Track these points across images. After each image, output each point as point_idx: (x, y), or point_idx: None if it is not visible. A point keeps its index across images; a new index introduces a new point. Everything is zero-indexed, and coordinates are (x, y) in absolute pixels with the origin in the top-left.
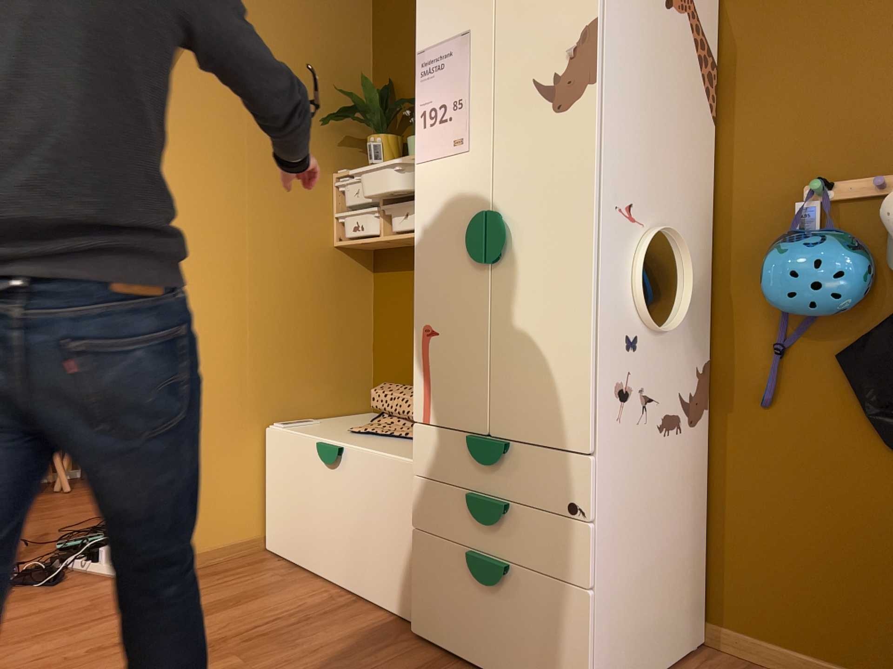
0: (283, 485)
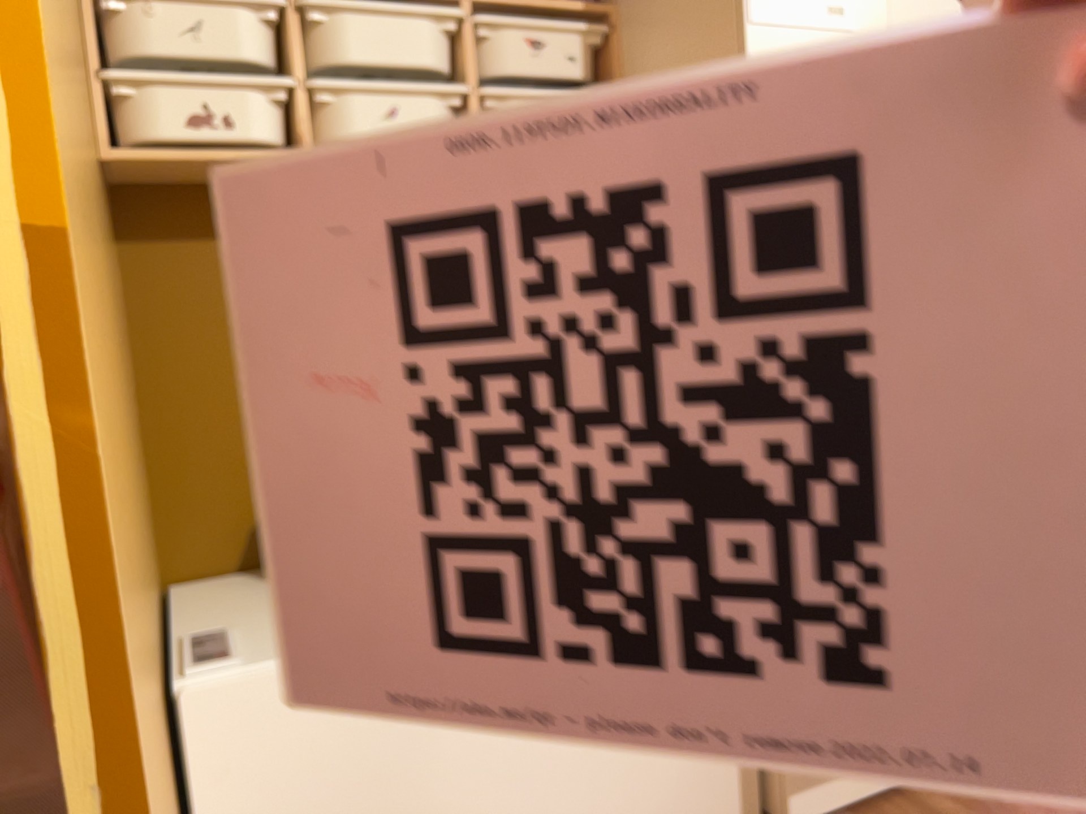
0: (308, 813)
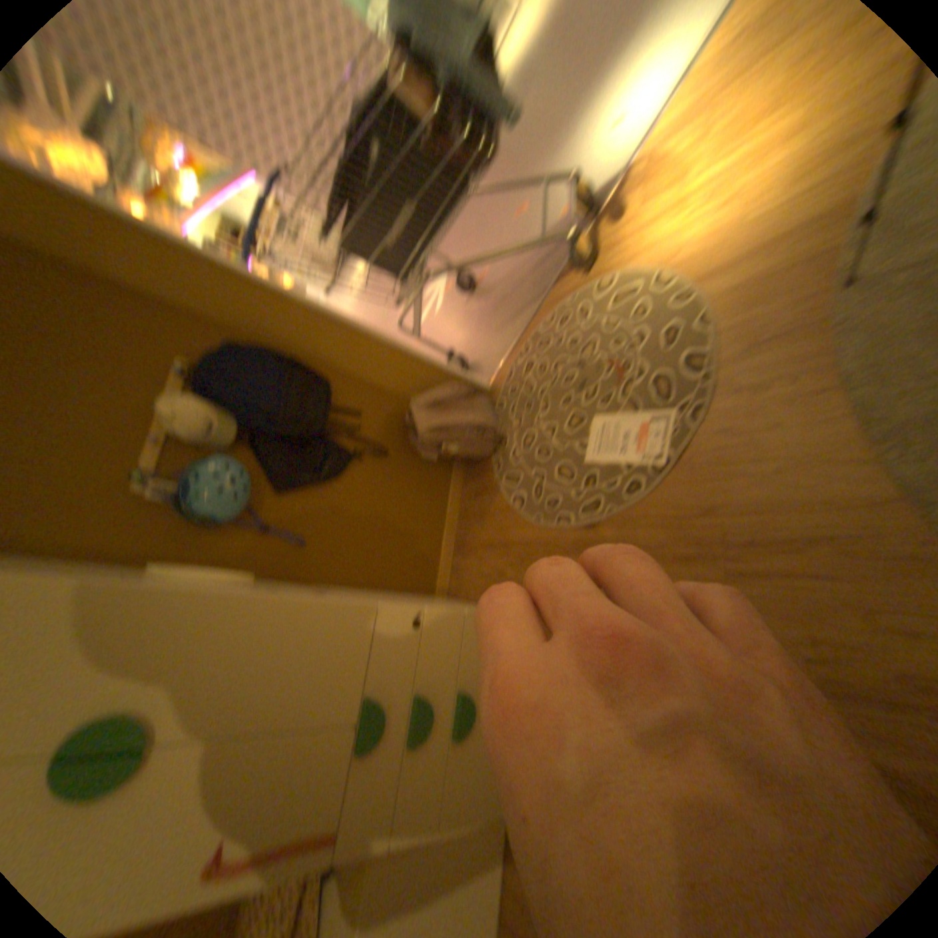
0: None
